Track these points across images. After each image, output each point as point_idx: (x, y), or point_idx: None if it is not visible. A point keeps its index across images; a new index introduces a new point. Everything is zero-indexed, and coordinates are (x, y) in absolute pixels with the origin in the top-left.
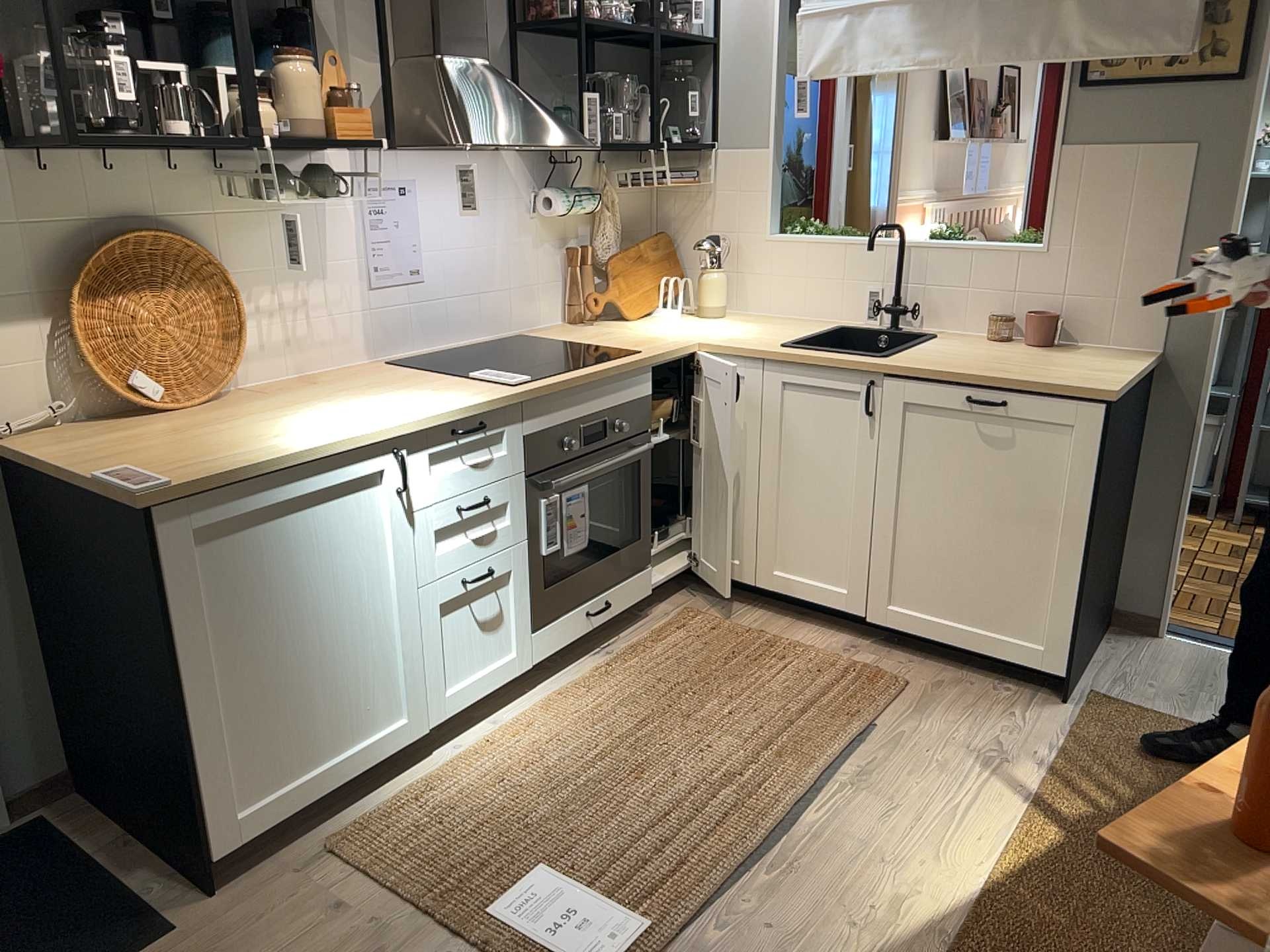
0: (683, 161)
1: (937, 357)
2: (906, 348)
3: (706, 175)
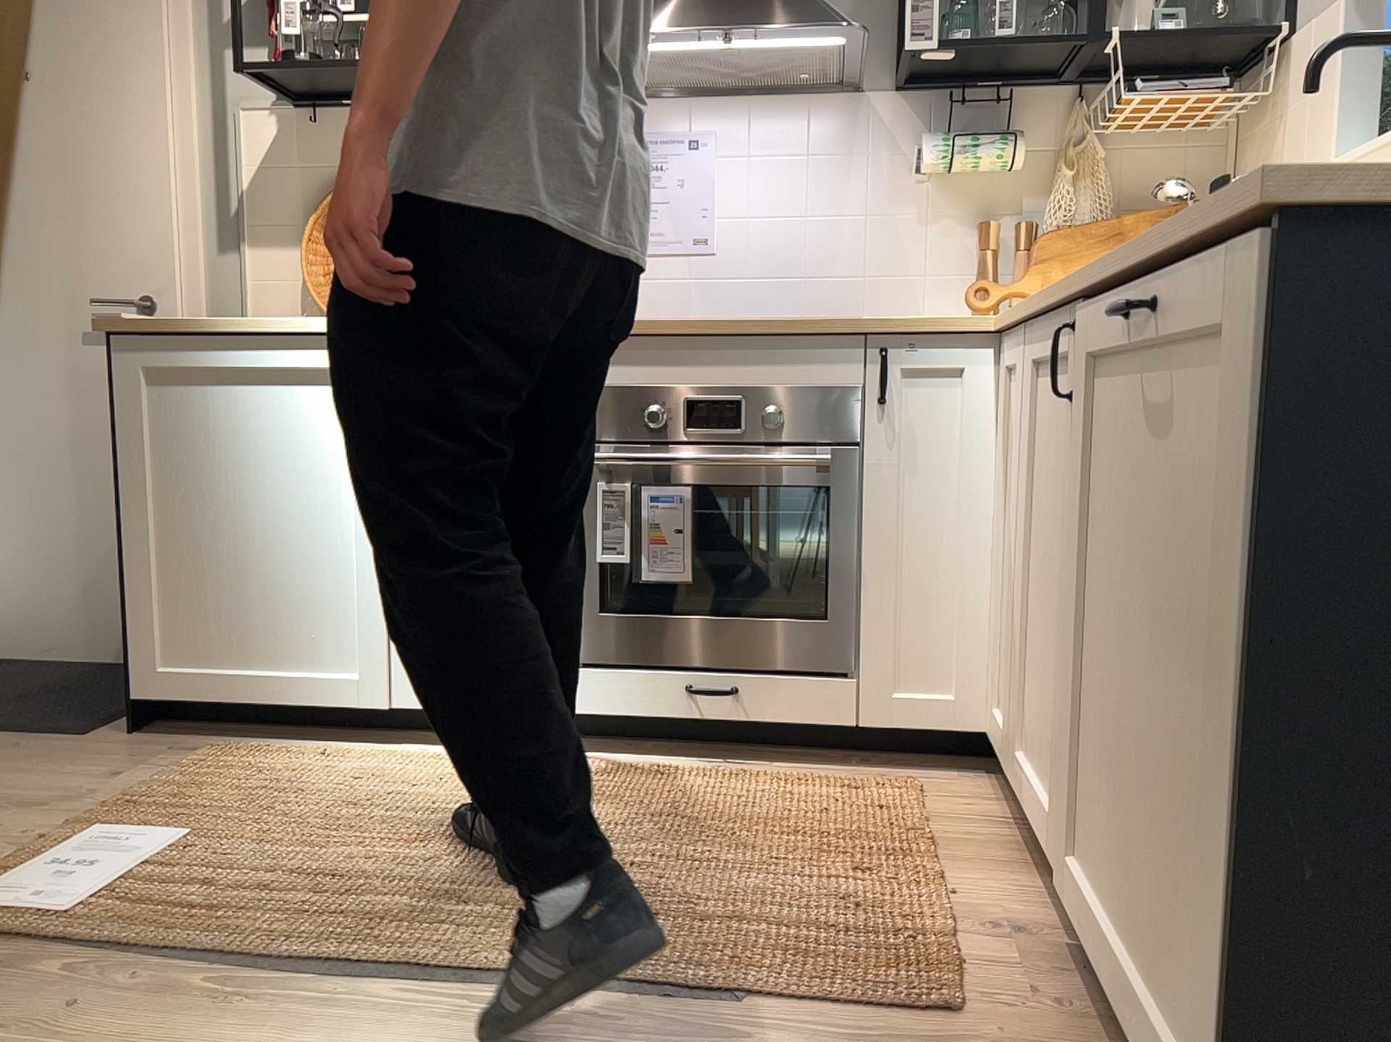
0: (1256, 82)
1: None
2: None
3: (1273, 91)
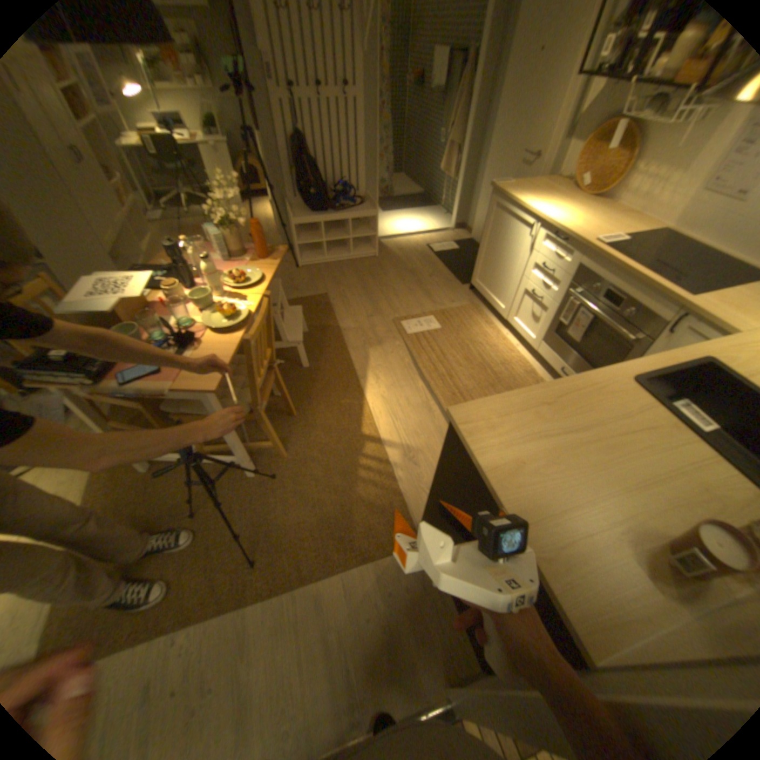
0: None
1: (626, 412)
2: (673, 416)
3: None
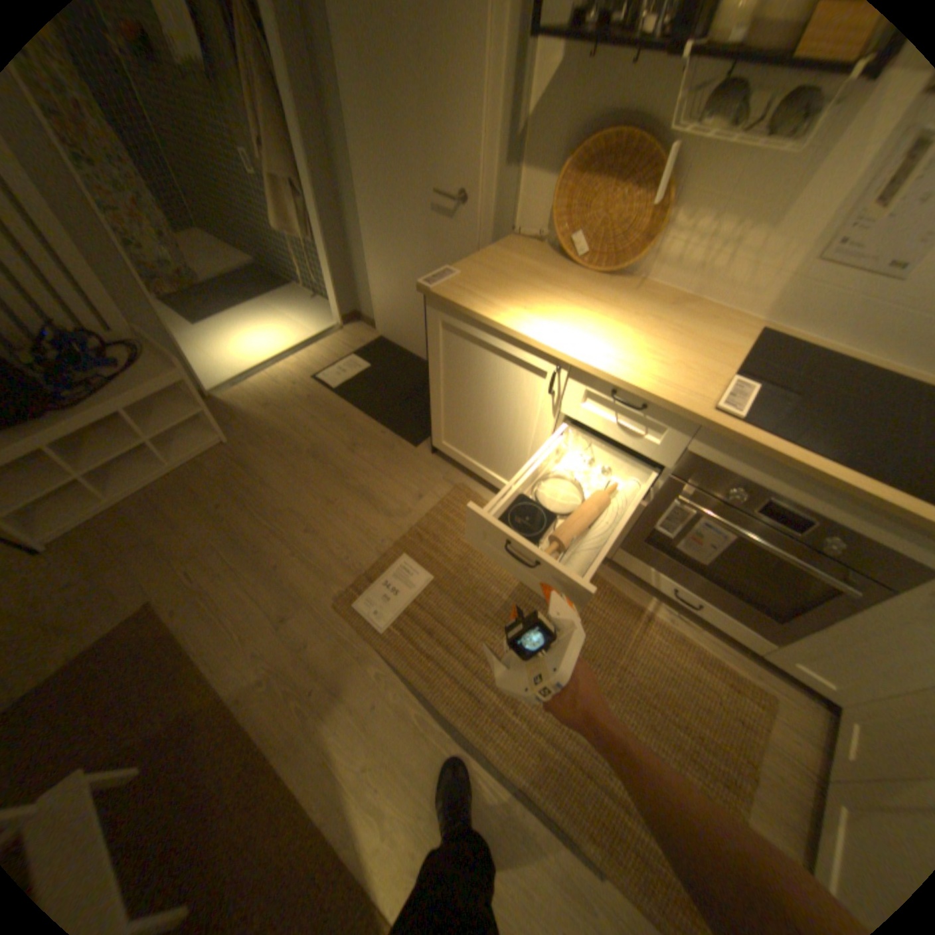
0: None
1: None
2: None
3: None
